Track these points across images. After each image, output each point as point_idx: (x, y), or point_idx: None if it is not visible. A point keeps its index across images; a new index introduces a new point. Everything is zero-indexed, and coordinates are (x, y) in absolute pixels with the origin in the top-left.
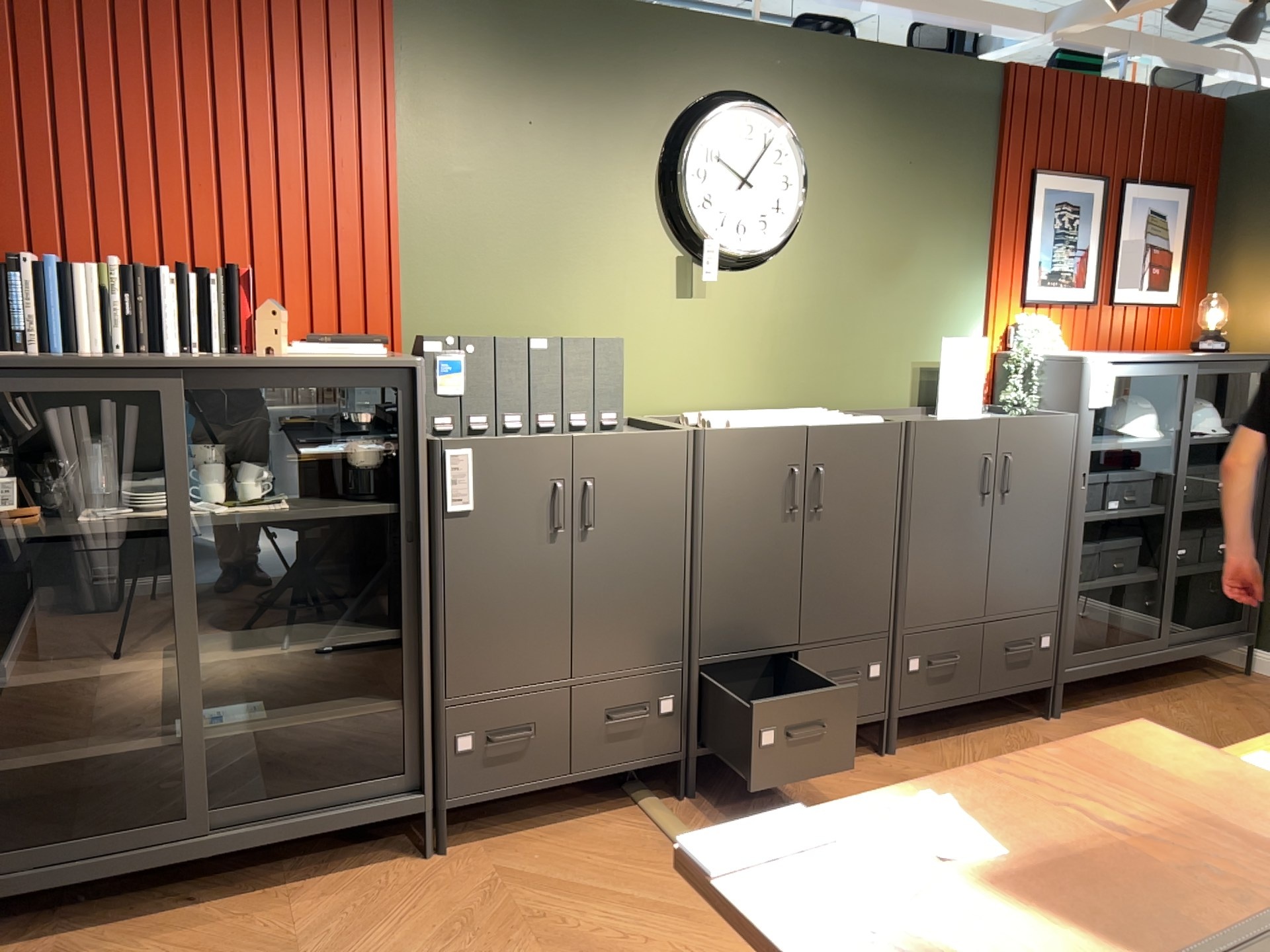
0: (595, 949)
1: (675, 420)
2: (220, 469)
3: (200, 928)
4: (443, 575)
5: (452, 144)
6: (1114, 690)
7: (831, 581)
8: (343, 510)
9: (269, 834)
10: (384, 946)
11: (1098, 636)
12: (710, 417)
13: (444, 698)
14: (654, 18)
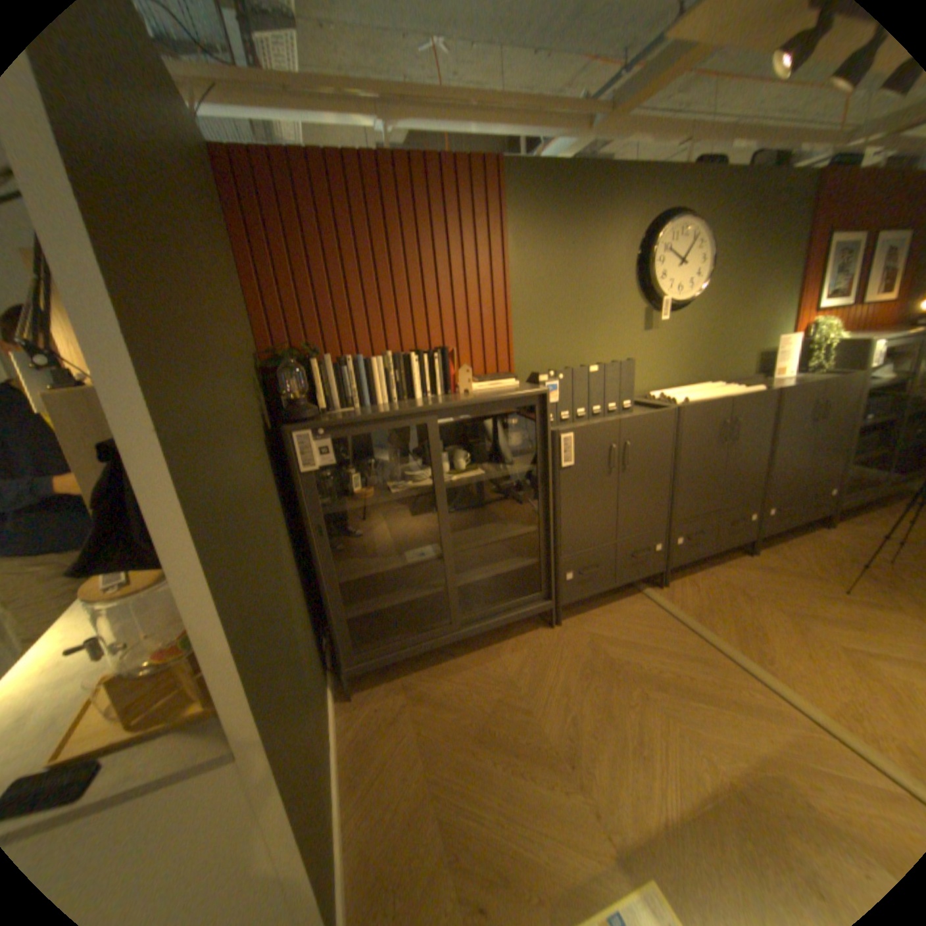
0: (667, 683)
1: (644, 398)
2: (446, 455)
3: (465, 674)
4: (560, 498)
5: (534, 261)
6: (855, 510)
7: (738, 477)
8: (511, 471)
9: (487, 627)
10: (558, 683)
11: (853, 485)
12: (671, 396)
13: (561, 557)
14: (636, 168)
